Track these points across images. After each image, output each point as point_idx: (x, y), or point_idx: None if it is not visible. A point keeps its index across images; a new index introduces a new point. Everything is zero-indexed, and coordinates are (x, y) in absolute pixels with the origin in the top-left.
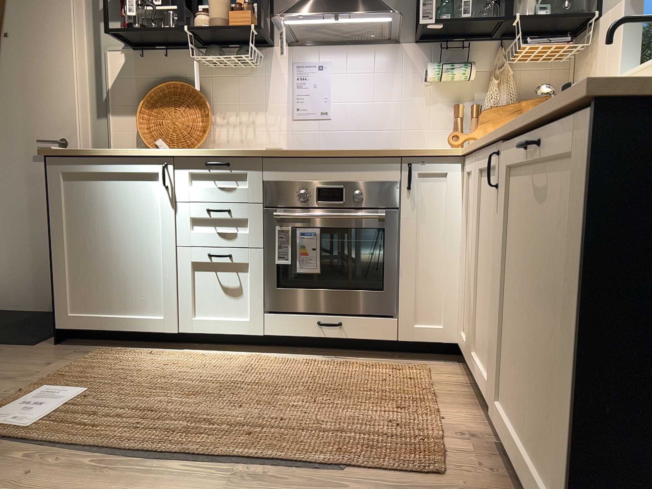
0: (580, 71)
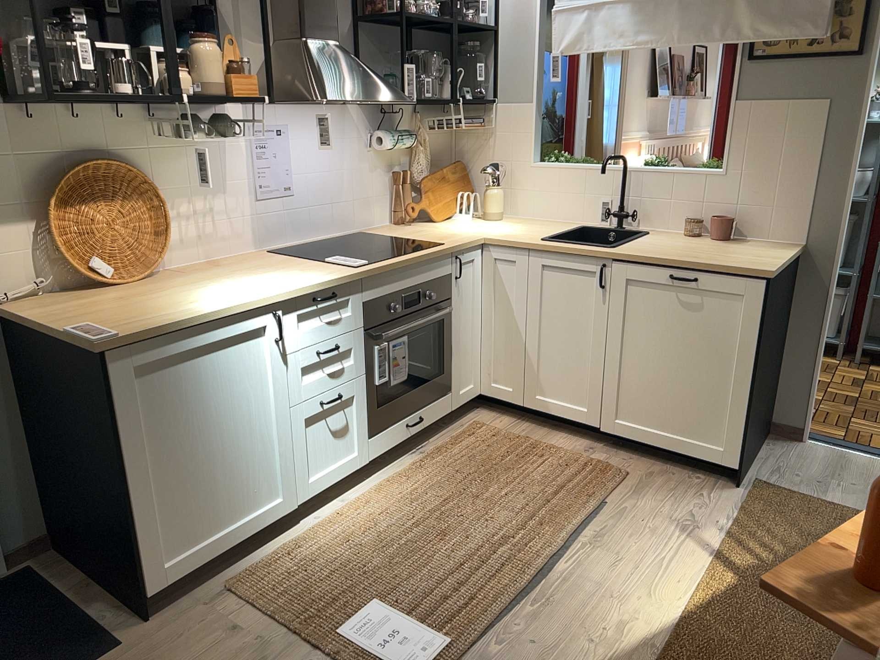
0: (473, 139)
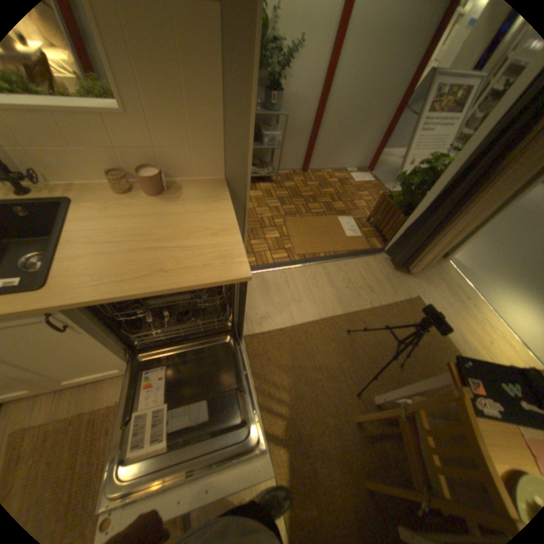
0: None
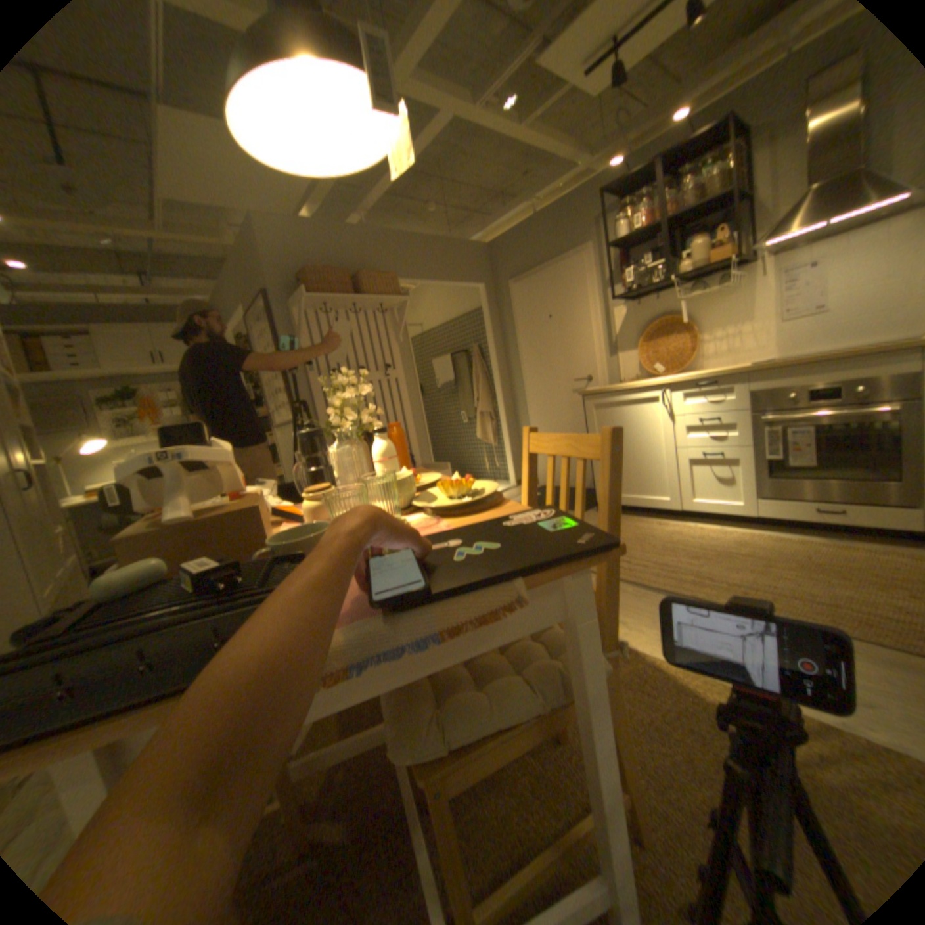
0: None
